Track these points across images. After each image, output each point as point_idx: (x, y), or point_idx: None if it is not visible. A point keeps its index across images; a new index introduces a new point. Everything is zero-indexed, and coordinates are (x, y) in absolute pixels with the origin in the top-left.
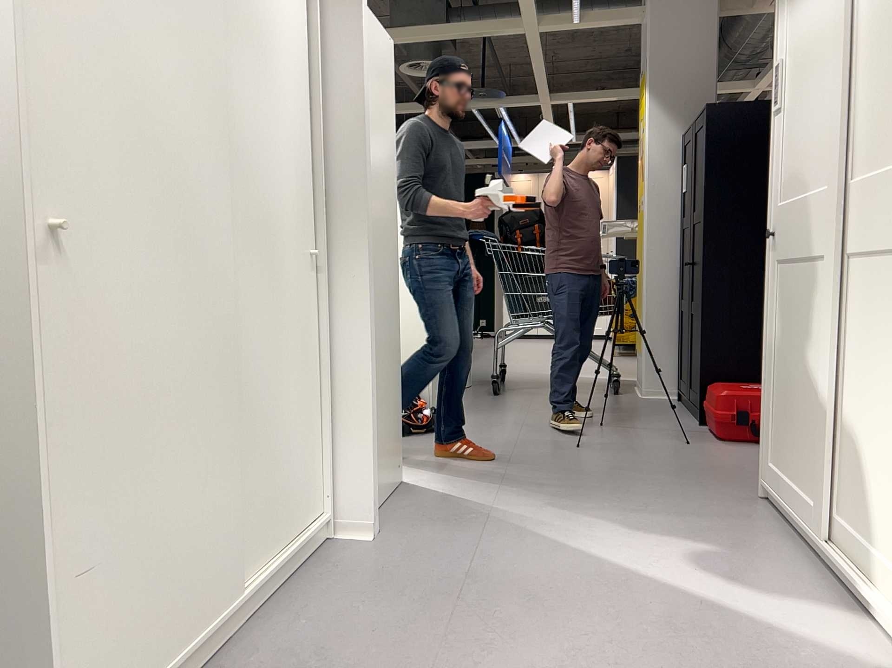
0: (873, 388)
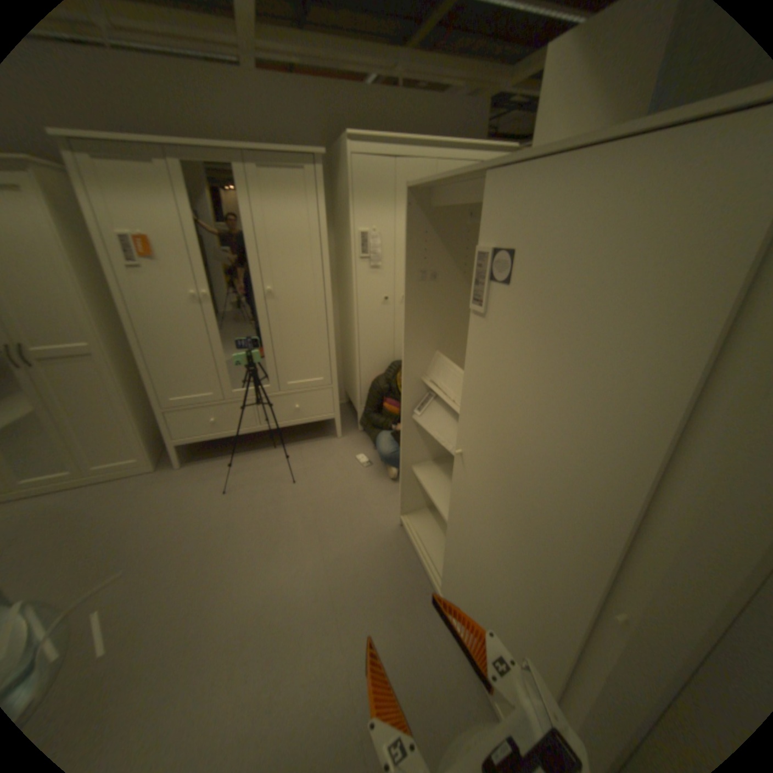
0: None
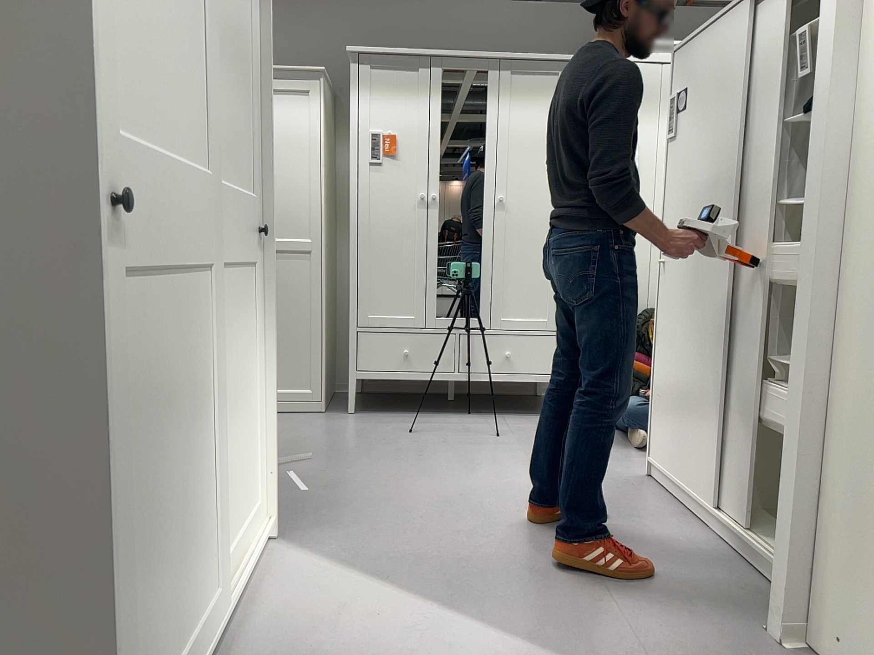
0: (232, 393)
